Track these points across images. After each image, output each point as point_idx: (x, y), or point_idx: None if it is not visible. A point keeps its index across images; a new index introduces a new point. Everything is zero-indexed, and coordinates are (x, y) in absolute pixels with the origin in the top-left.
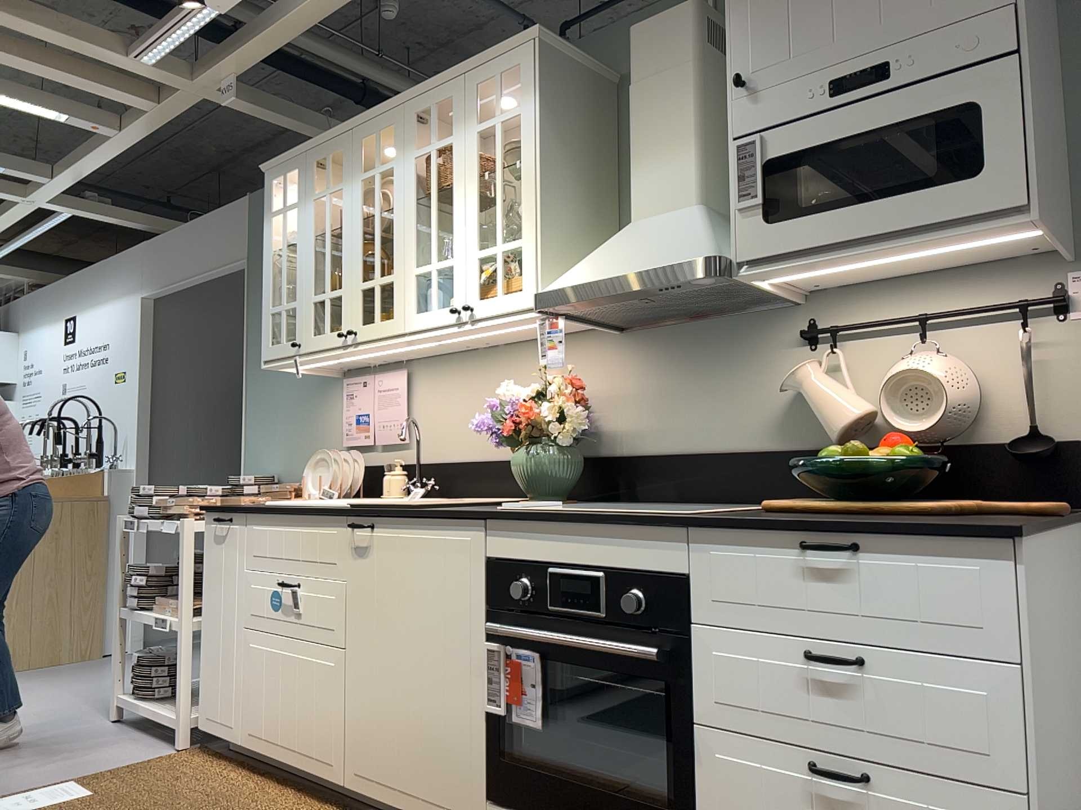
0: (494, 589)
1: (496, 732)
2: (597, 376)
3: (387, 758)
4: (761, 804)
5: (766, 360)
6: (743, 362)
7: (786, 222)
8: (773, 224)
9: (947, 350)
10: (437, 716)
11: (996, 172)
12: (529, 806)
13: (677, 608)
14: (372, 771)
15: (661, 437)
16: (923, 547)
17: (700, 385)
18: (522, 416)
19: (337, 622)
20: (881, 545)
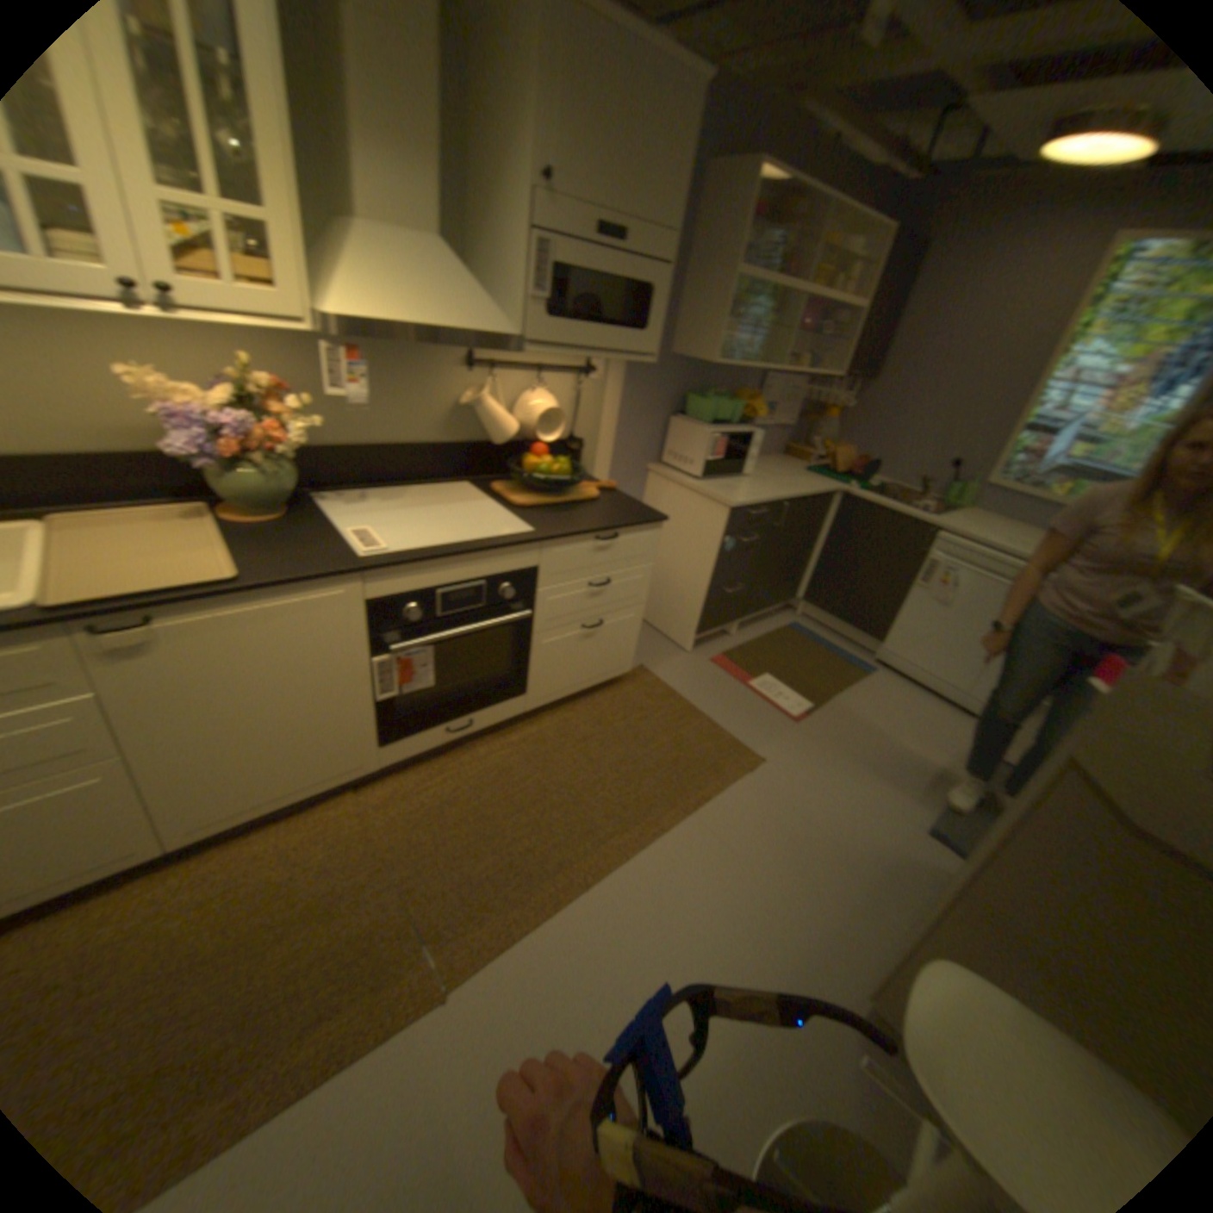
0: (382, 618)
1: (388, 706)
2: (254, 359)
3: (248, 791)
4: (561, 651)
5: (441, 374)
6: (422, 373)
7: (562, 321)
8: (554, 318)
9: (545, 387)
10: (319, 729)
11: (654, 333)
12: (420, 727)
13: (531, 585)
14: (223, 812)
15: (345, 430)
16: (639, 531)
17: (383, 386)
18: (258, 435)
19: (98, 735)
20: (626, 533)
